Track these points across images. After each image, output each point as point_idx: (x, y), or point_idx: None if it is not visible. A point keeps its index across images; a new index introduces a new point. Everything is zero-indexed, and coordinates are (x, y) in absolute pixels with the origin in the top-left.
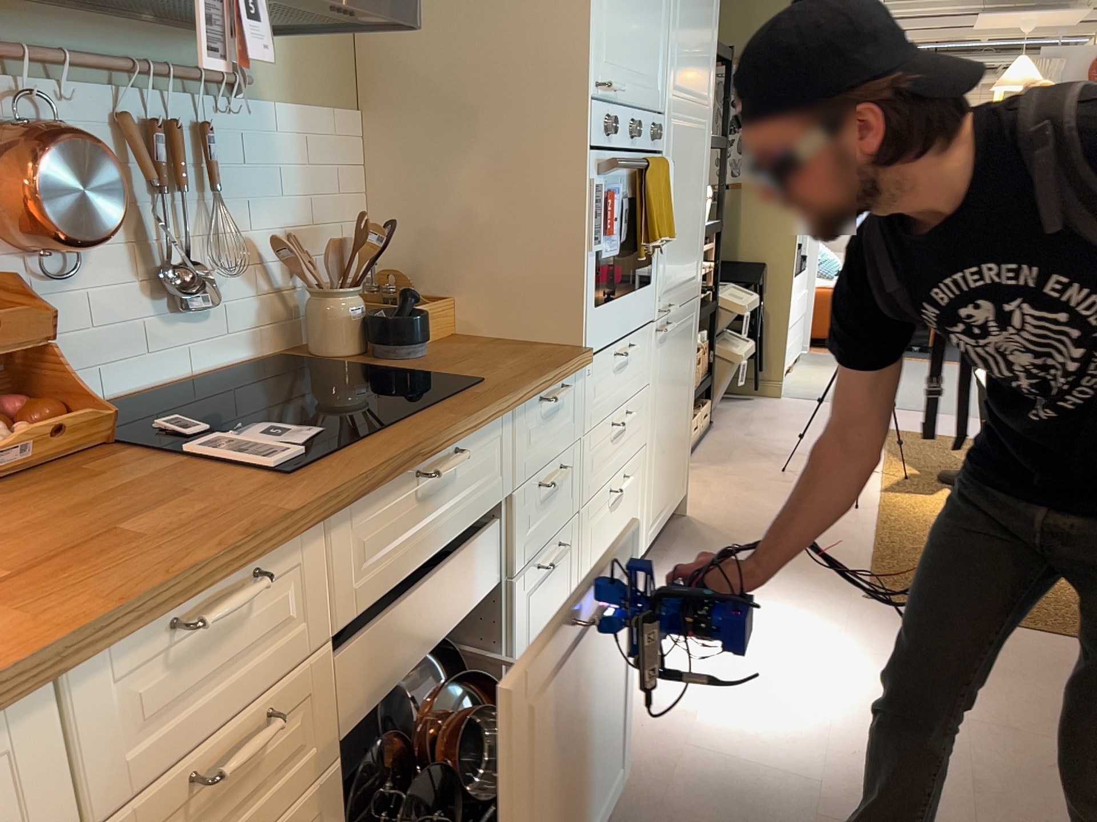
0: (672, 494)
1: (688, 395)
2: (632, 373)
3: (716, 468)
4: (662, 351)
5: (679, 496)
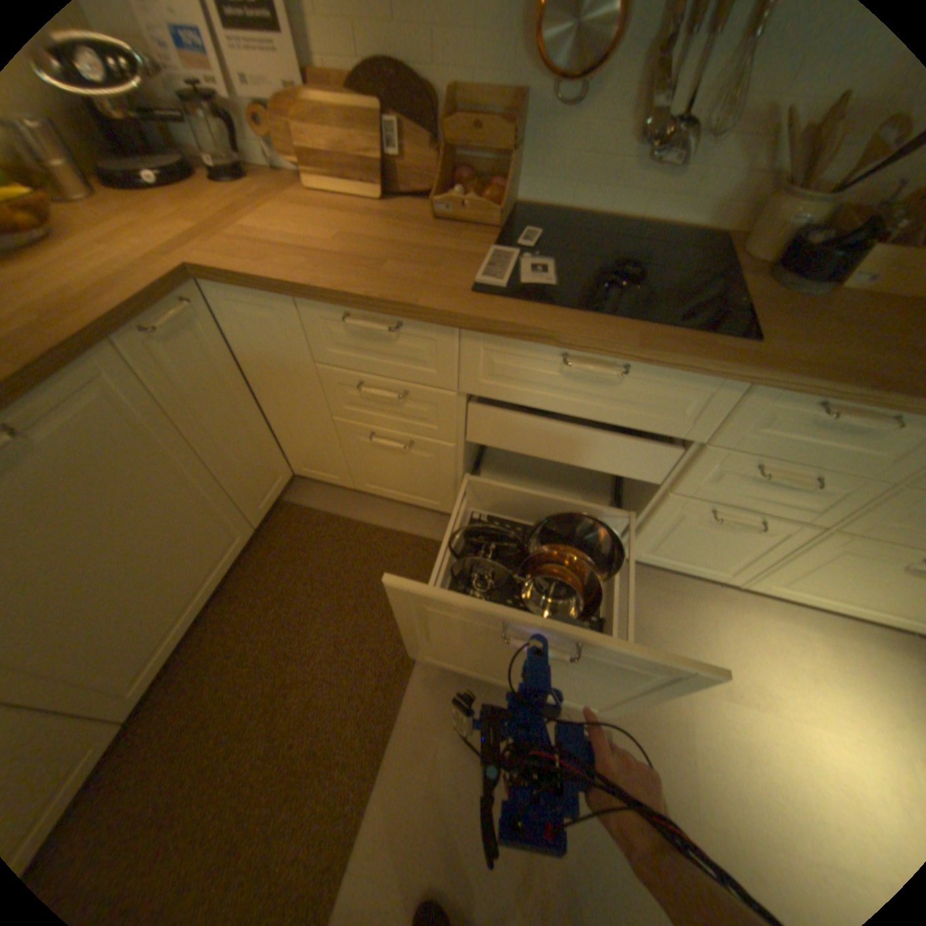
0: None
1: None
2: None
3: None
4: None
5: None
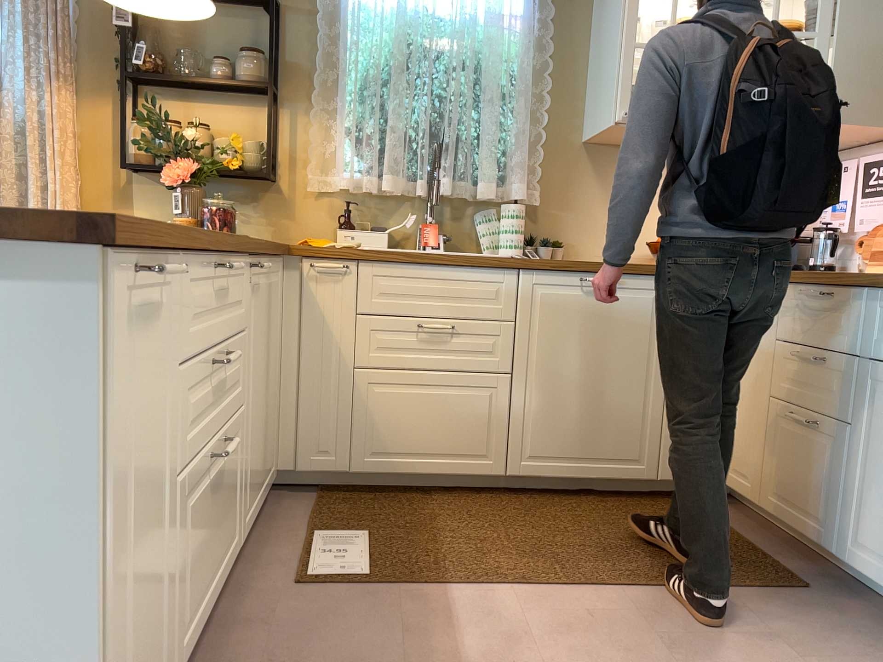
0: None
1: None
2: None
3: None
4: None
5: None
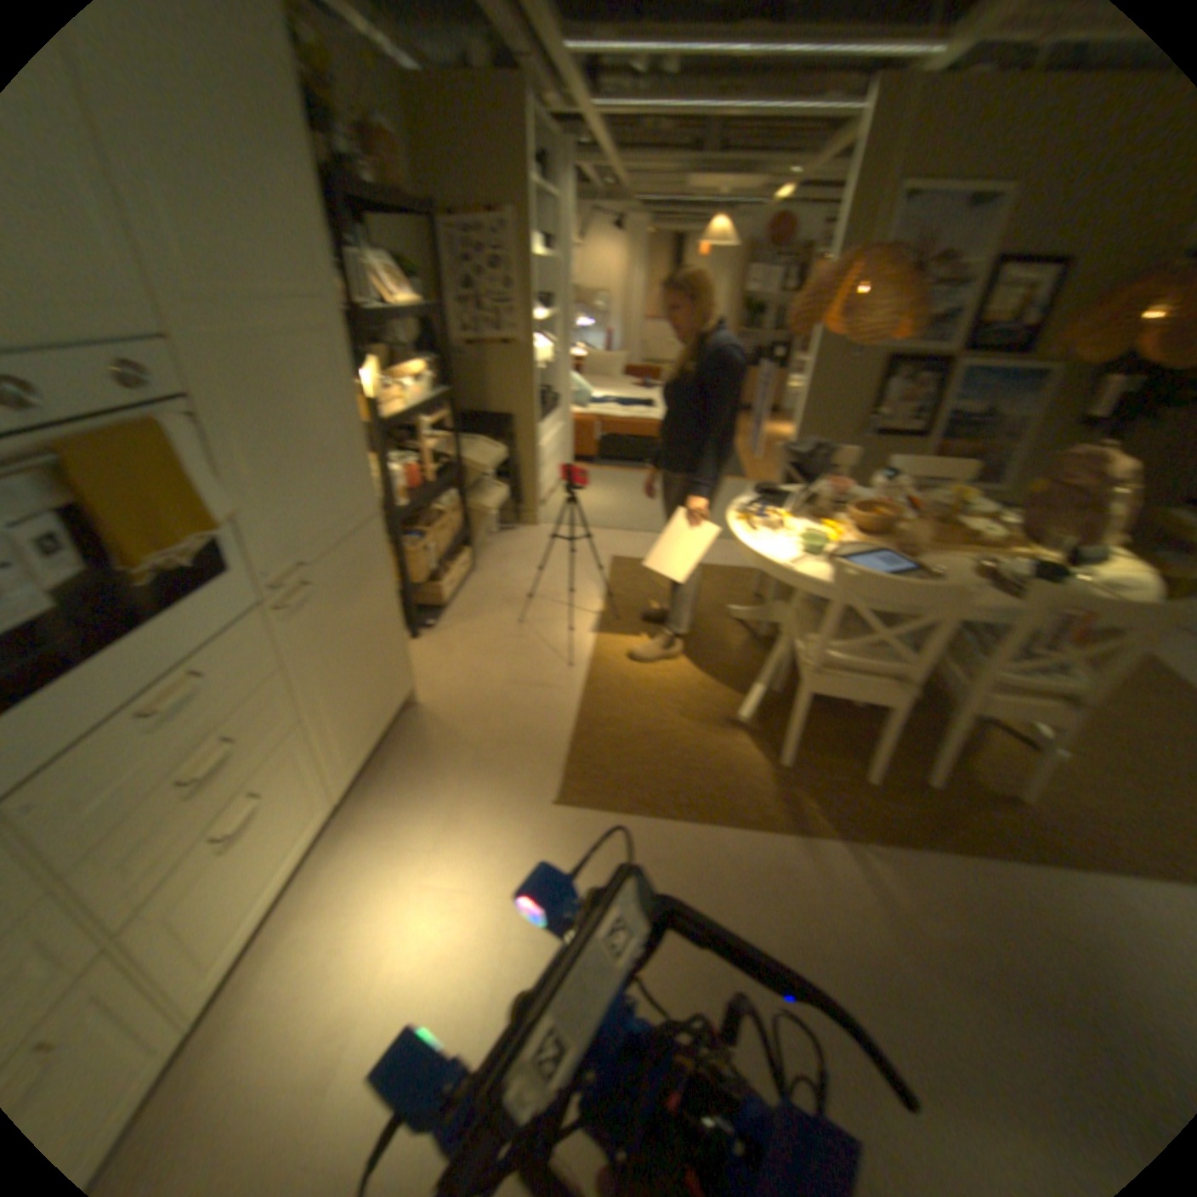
0: (380, 711)
1: (383, 613)
2: (211, 694)
3: (460, 628)
4: (298, 618)
5: (394, 702)
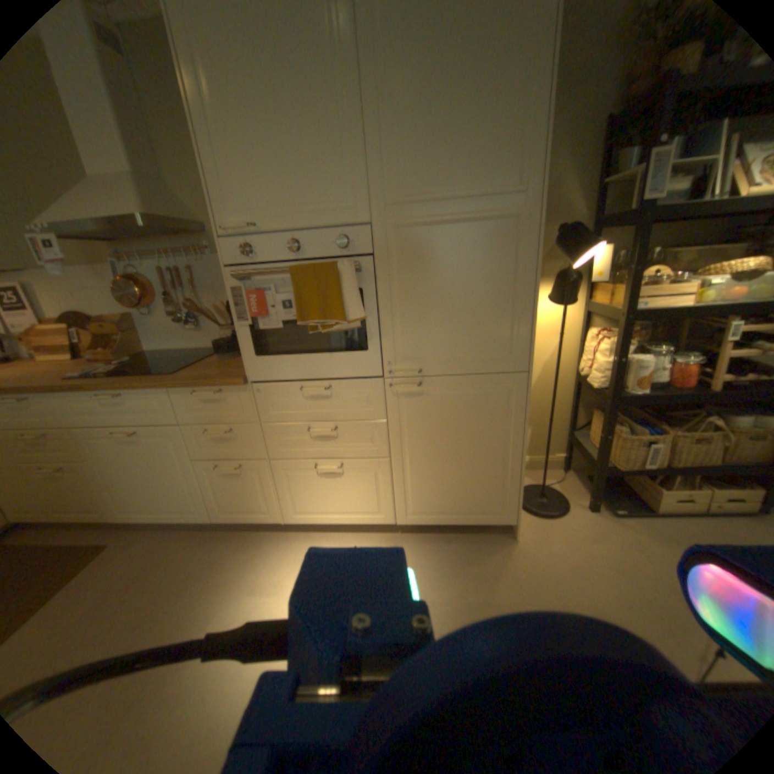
0: (471, 513)
1: (508, 451)
2: (341, 406)
3: (646, 544)
4: (412, 403)
5: (493, 521)
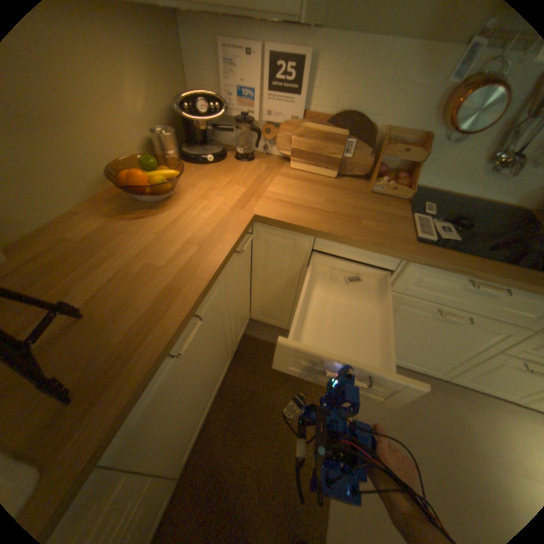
0: None
1: None
2: None
3: None
4: None
5: None
